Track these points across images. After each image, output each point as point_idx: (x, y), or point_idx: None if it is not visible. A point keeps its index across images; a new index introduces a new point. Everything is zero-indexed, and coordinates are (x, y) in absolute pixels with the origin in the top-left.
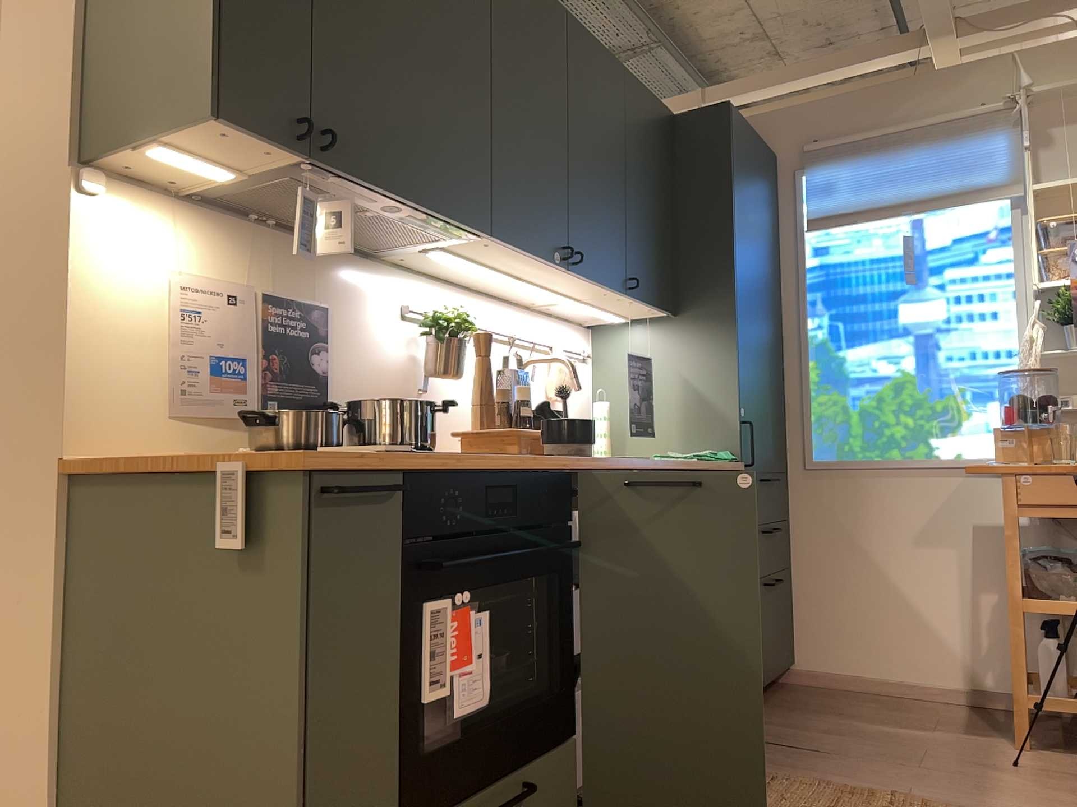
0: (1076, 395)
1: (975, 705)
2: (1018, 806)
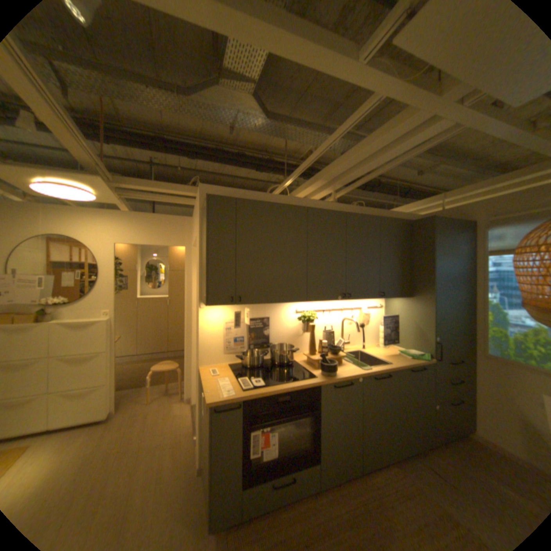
0: None
1: None
2: None
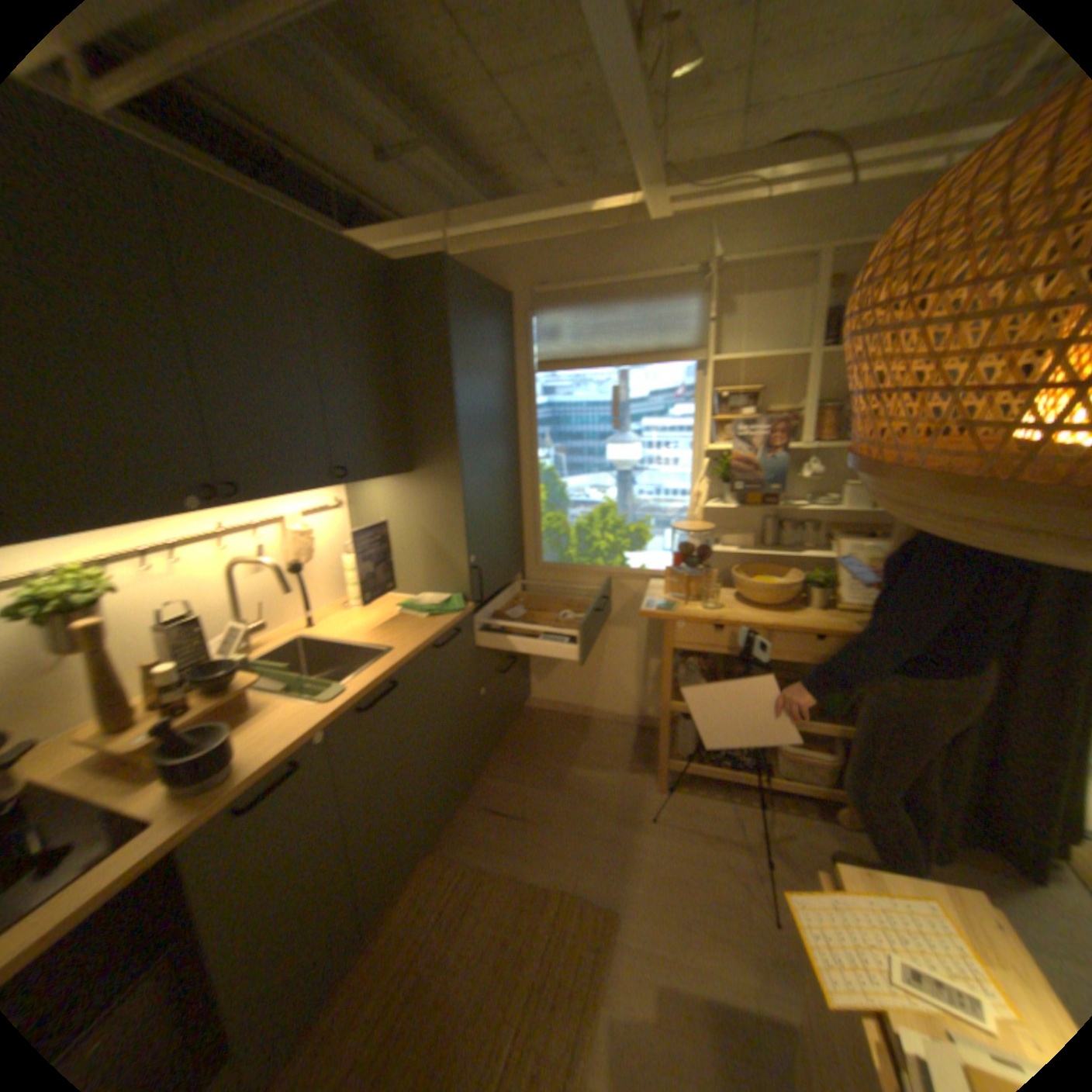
0: (726, 533)
1: (640, 728)
2: (645, 895)
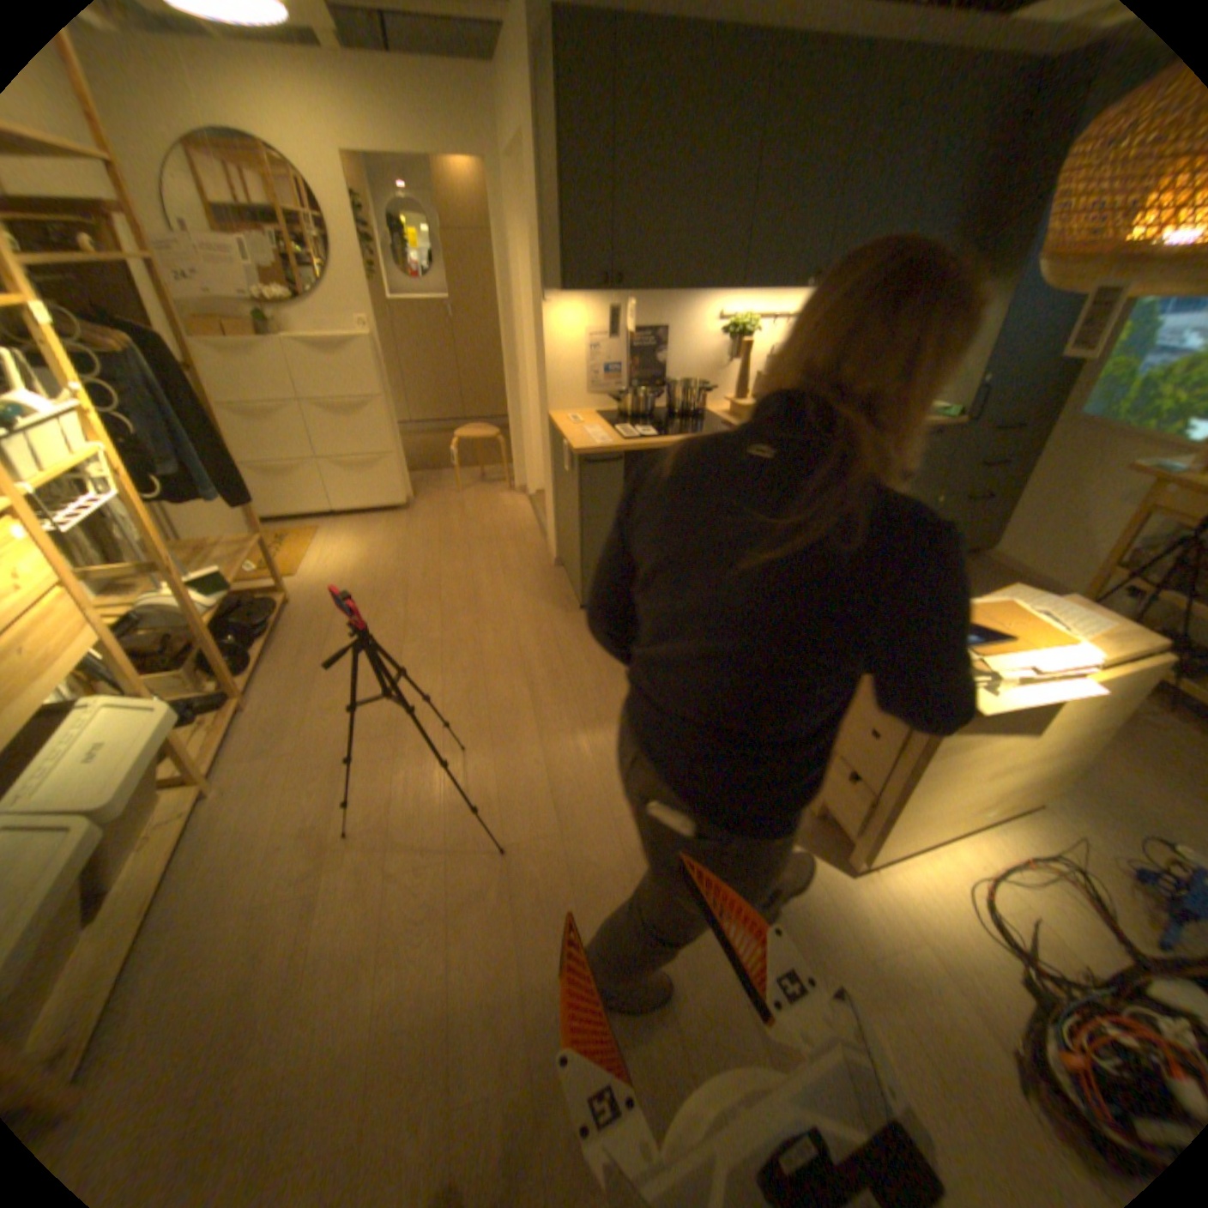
0: None
1: None
2: None
